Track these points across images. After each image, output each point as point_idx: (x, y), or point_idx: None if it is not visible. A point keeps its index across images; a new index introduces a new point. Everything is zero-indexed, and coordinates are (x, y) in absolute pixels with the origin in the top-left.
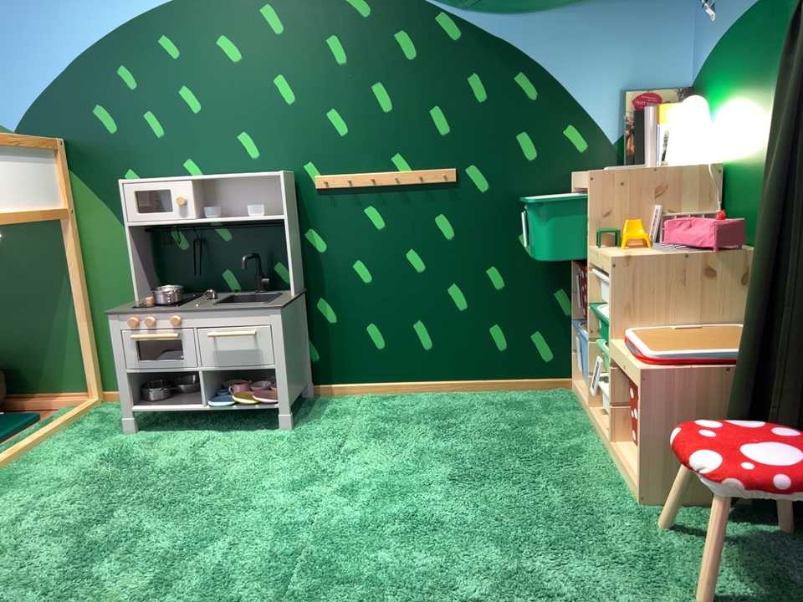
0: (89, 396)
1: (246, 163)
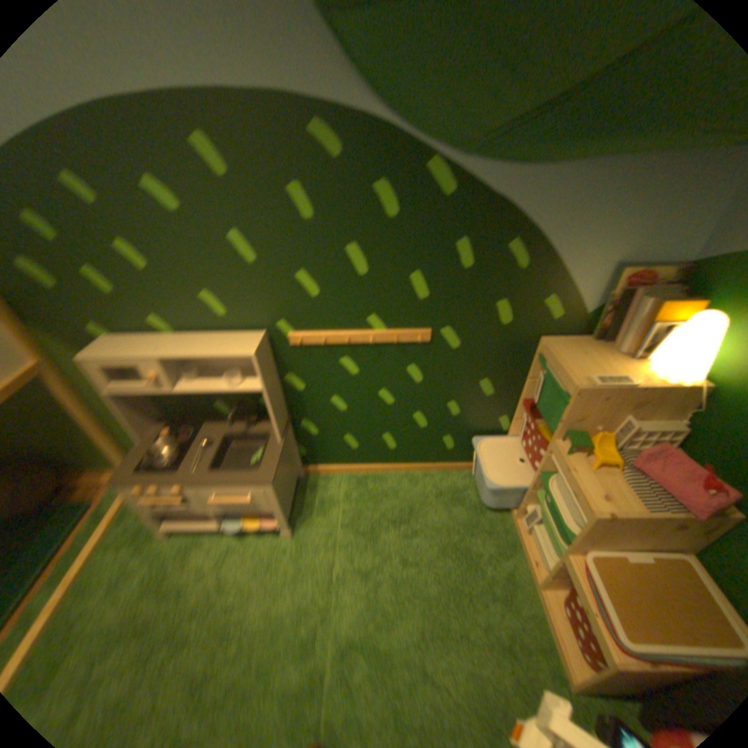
0: None
1: (216, 319)
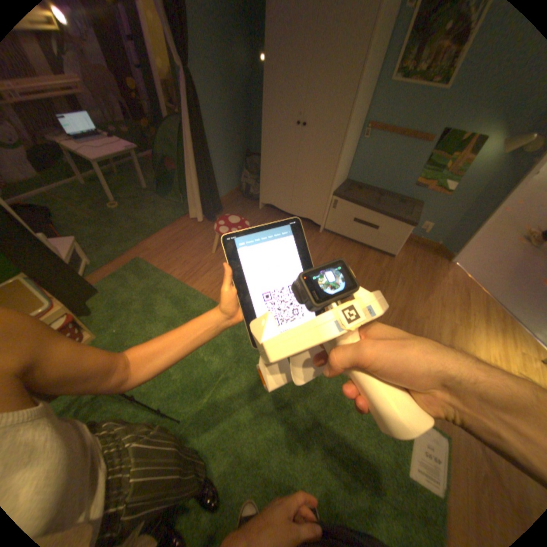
0: None
1: None
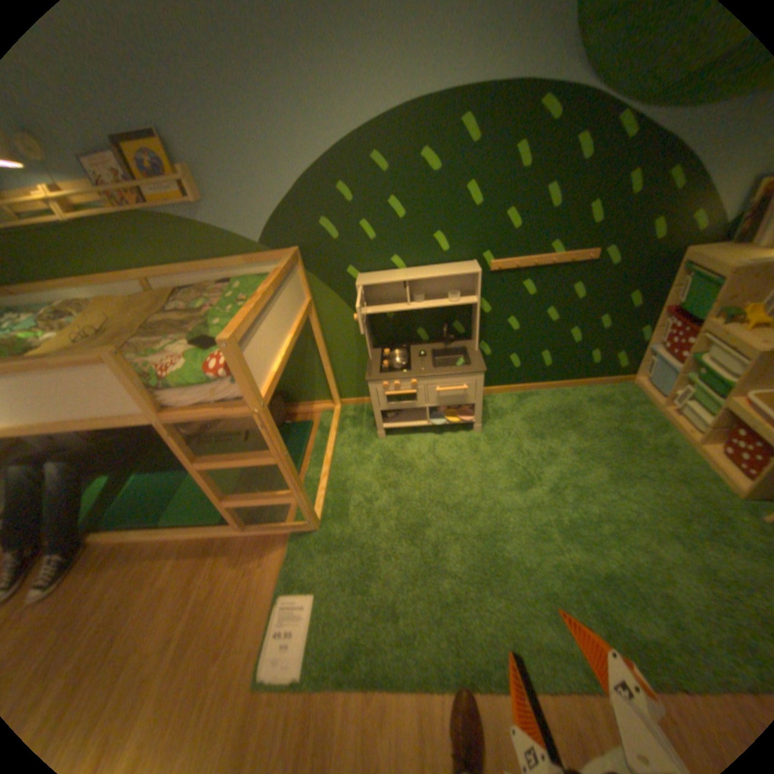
0: (332, 403)
1: (438, 256)
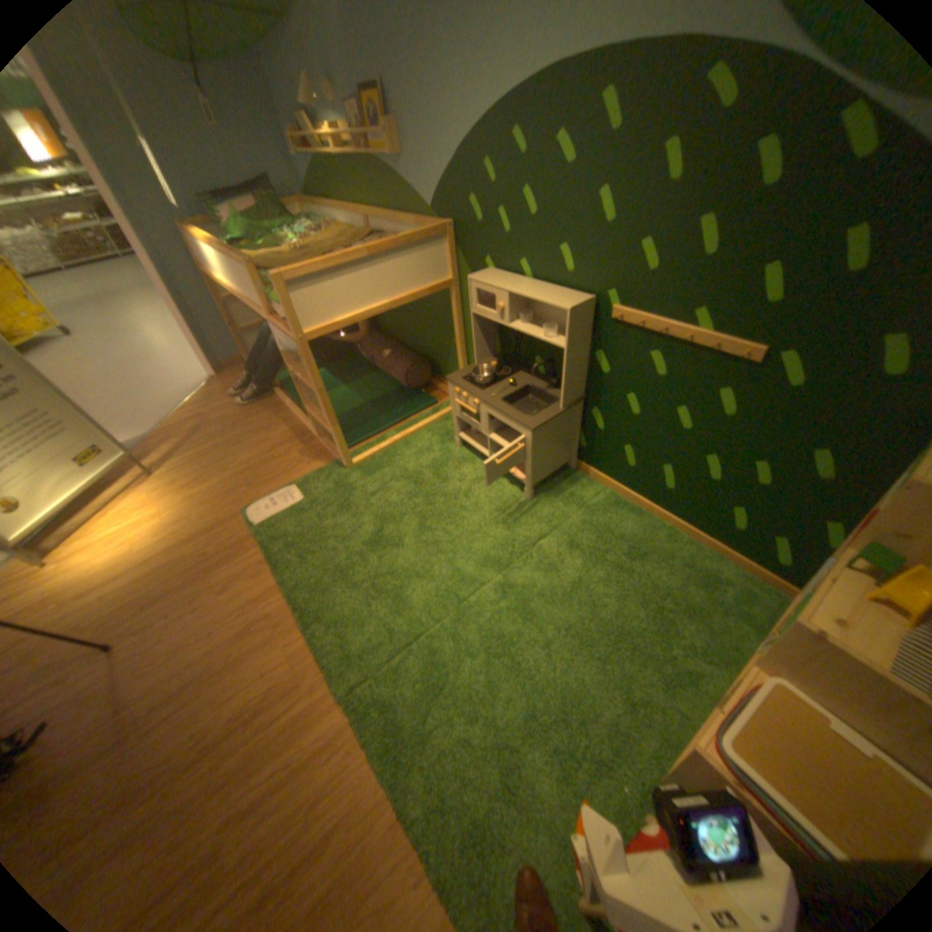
0: None
1: (561, 276)
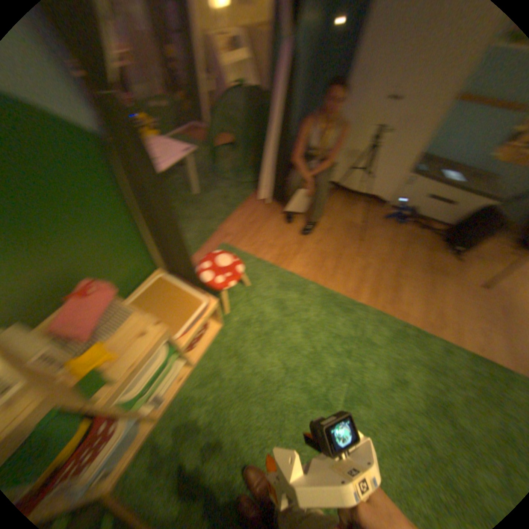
0: None
1: None
